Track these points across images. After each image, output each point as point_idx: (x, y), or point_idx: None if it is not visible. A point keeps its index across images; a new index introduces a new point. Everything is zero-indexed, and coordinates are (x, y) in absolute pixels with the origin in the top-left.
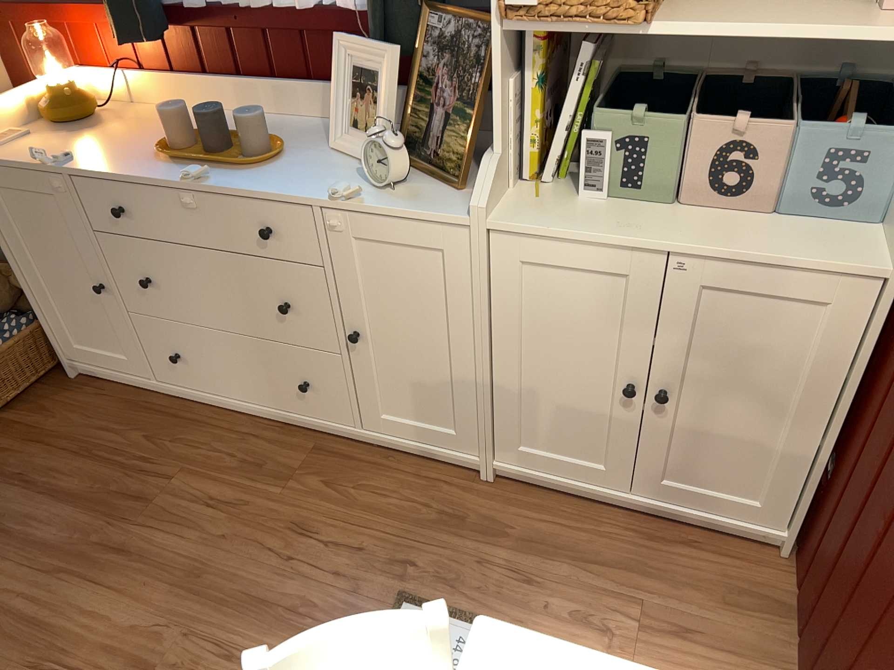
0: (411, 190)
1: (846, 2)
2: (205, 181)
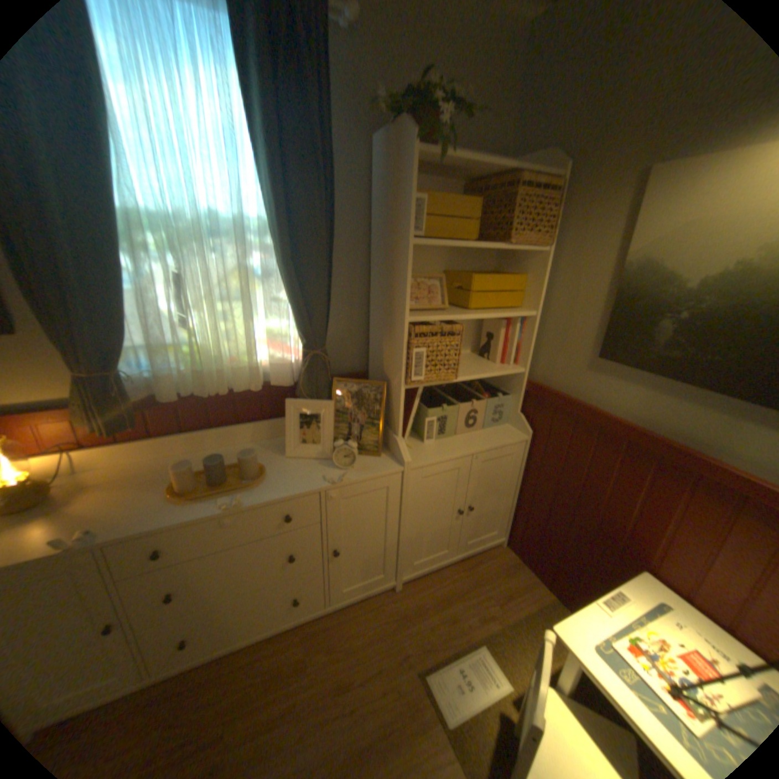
0: (360, 466)
1: (479, 362)
2: (240, 505)
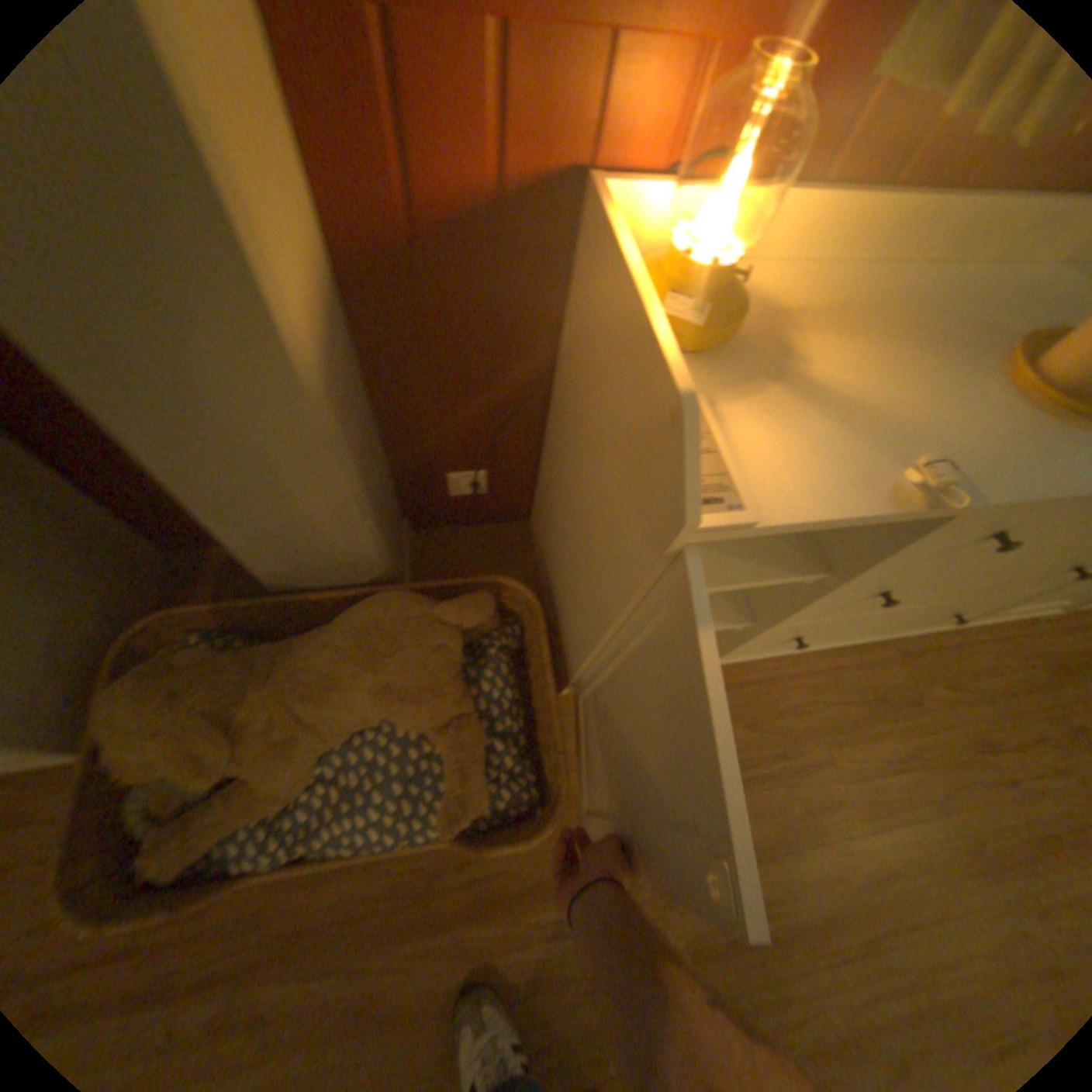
0: None
1: None
2: None
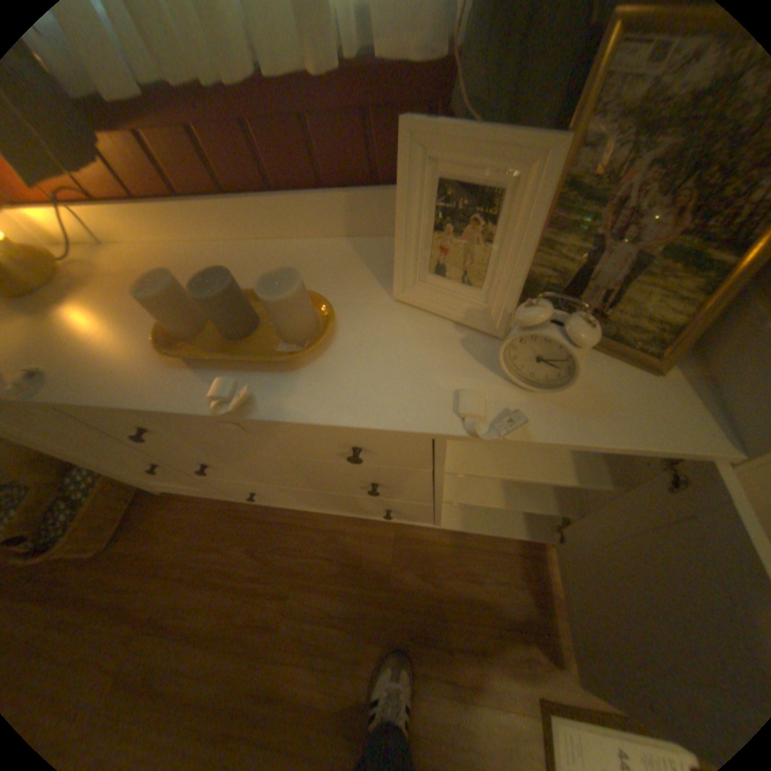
0: (583, 390)
1: None
2: (252, 410)
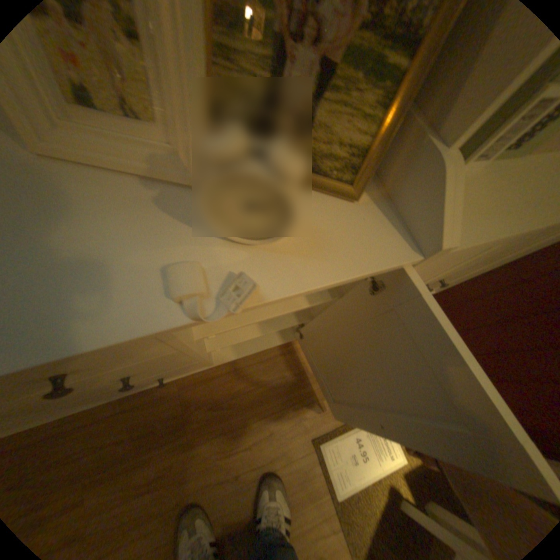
0: (300, 230)
1: None
2: None
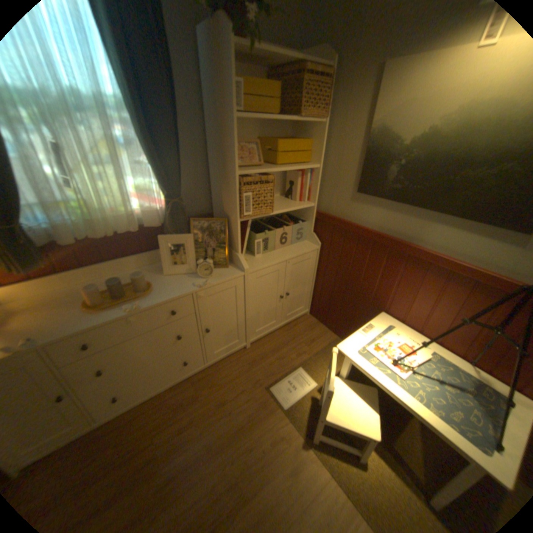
0: (216, 274)
1: (286, 201)
2: (140, 307)
